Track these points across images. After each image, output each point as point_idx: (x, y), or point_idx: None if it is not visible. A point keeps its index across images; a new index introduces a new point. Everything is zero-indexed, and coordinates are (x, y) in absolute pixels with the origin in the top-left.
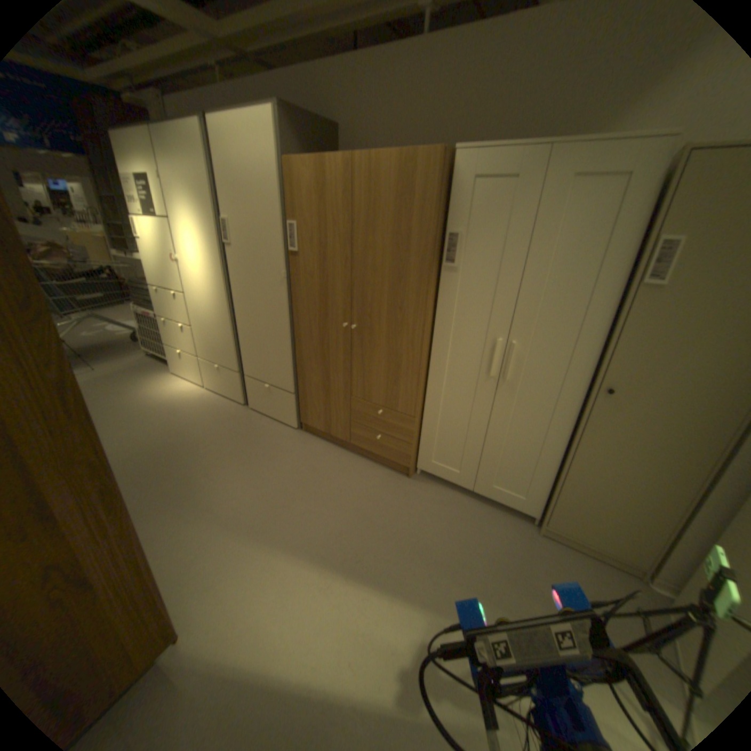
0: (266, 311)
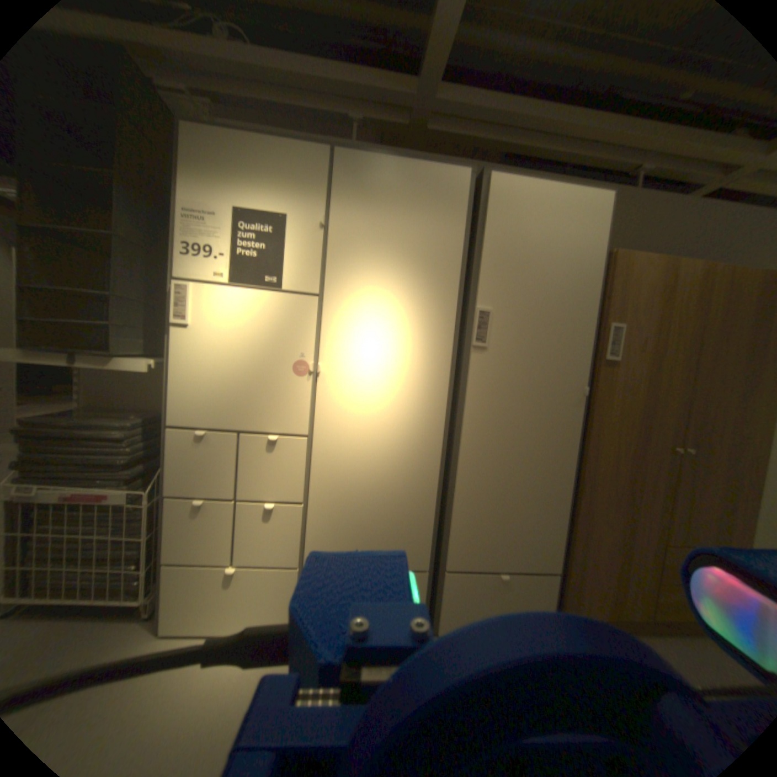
0: (535, 448)
